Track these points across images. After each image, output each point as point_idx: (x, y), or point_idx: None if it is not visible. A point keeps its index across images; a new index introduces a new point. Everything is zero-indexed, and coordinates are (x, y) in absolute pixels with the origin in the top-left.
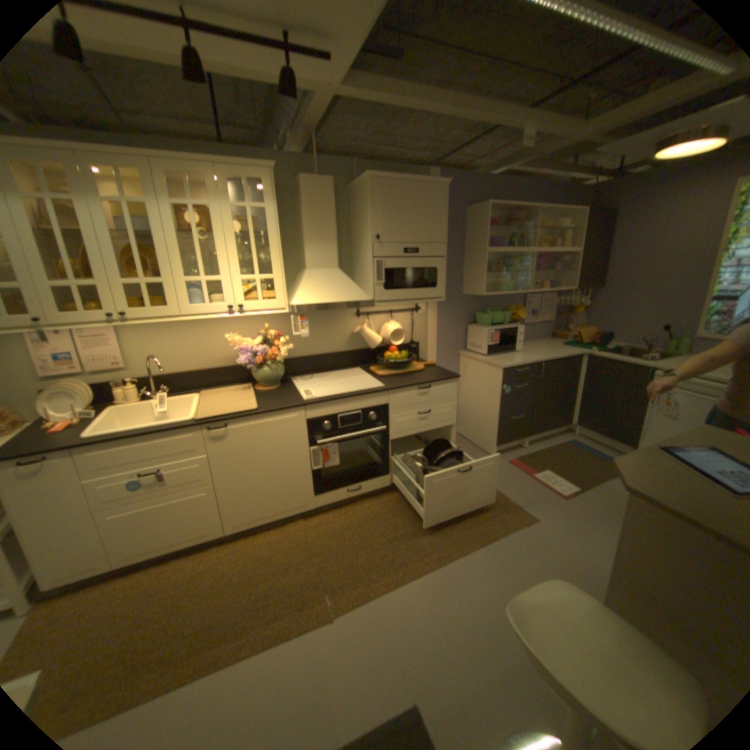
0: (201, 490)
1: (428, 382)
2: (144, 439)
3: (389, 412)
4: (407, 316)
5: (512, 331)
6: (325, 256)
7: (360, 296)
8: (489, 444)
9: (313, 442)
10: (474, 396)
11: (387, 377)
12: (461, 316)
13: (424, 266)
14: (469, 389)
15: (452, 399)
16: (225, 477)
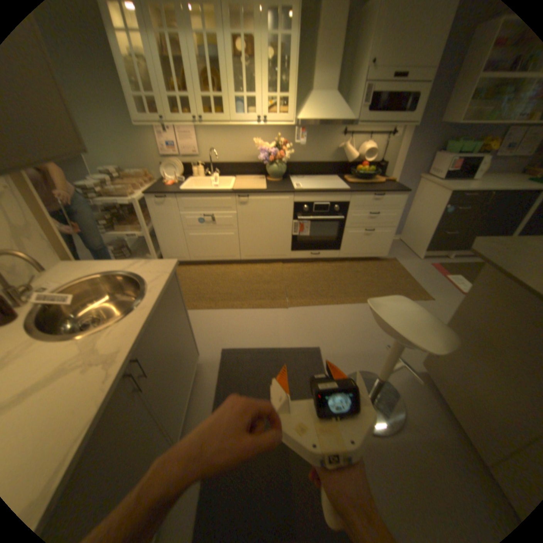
0: (231, 231)
1: (383, 190)
2: (207, 195)
3: (348, 207)
4: (384, 137)
5: (477, 160)
6: (329, 78)
7: (348, 115)
8: (421, 248)
9: (295, 217)
10: (422, 211)
11: (355, 183)
12: (433, 142)
13: (409, 90)
14: (420, 206)
15: (400, 207)
16: (244, 226)
